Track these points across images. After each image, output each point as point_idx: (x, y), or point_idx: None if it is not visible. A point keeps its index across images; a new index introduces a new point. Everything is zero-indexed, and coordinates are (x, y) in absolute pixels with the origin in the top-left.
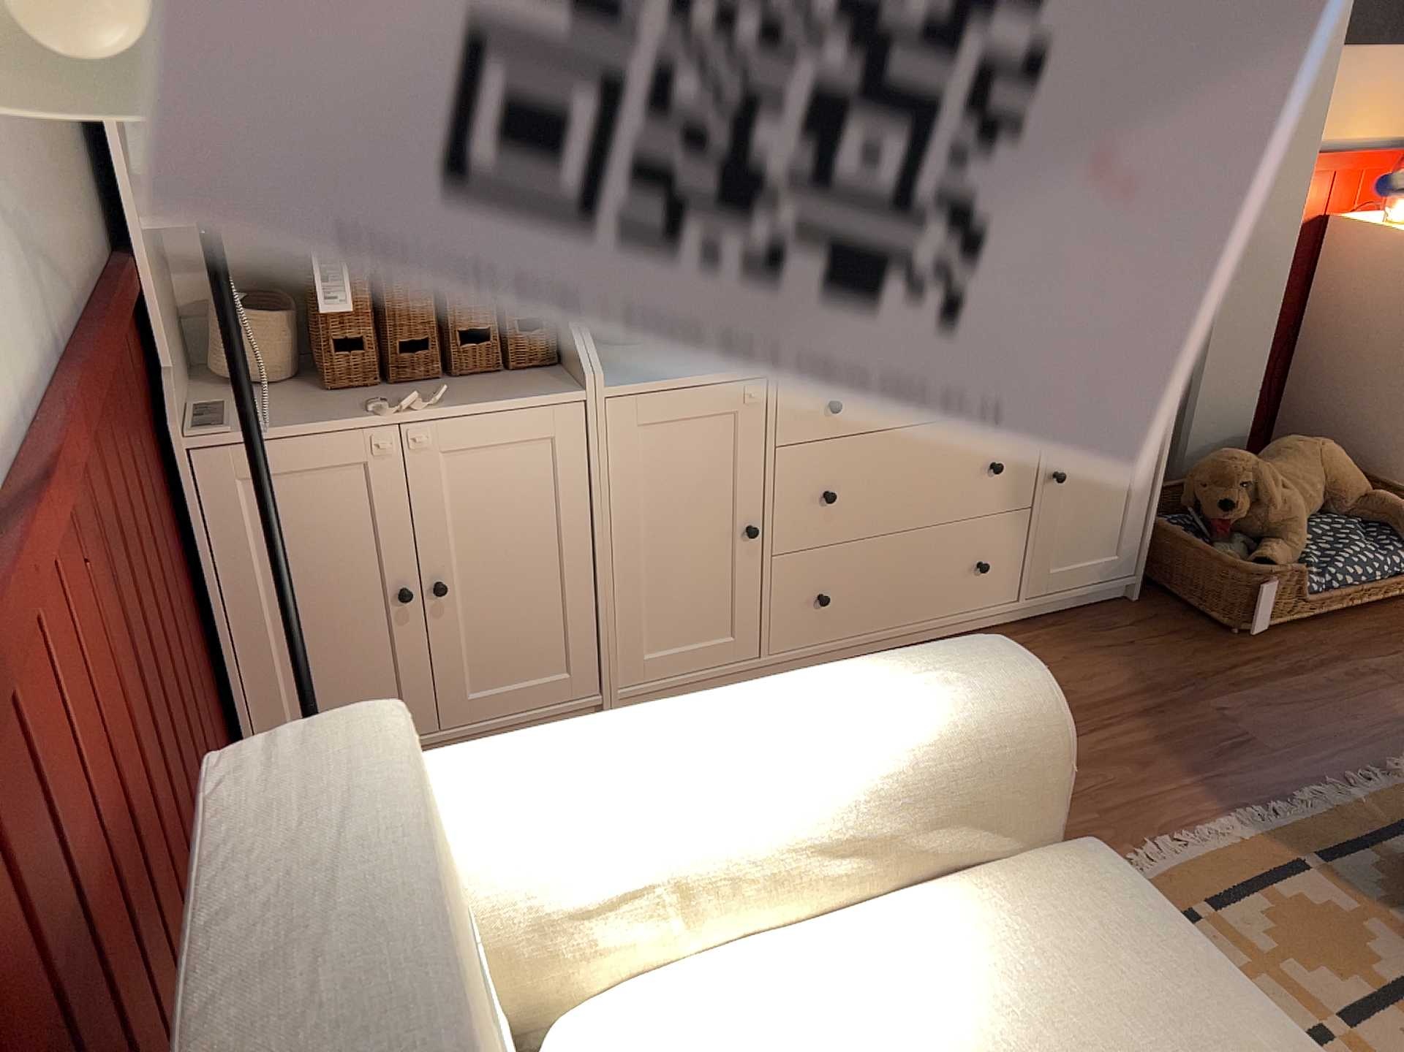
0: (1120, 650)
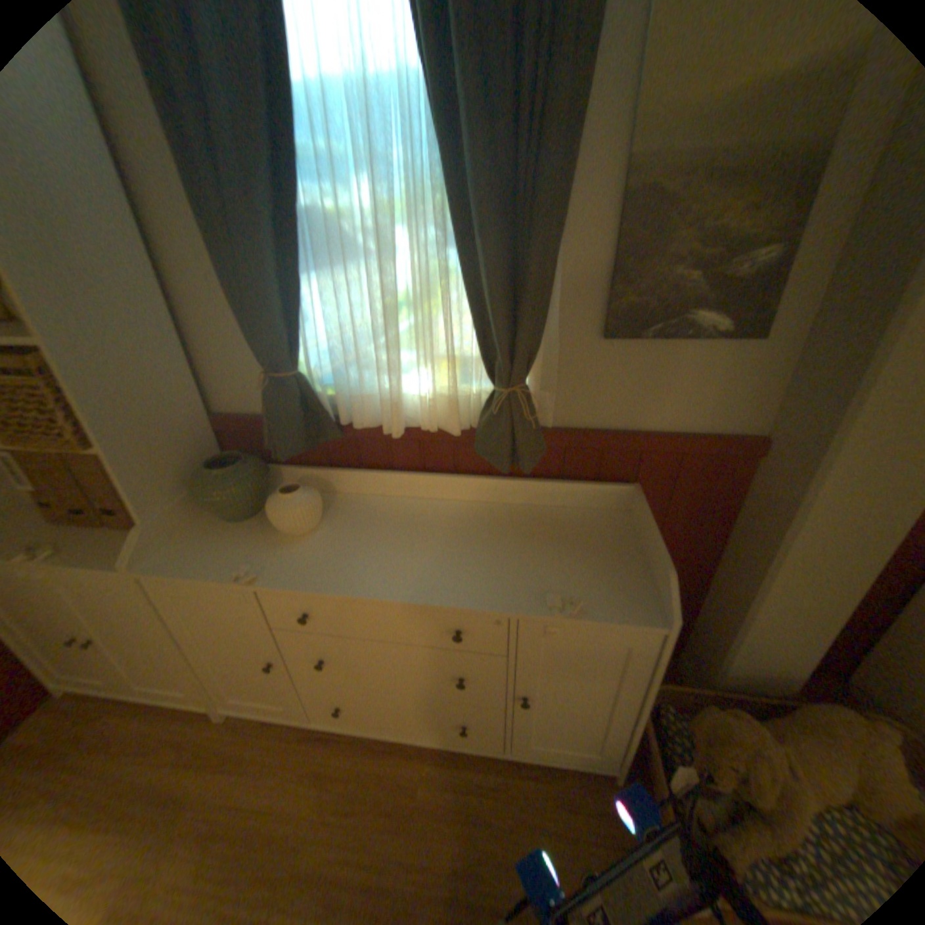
0: (560, 842)
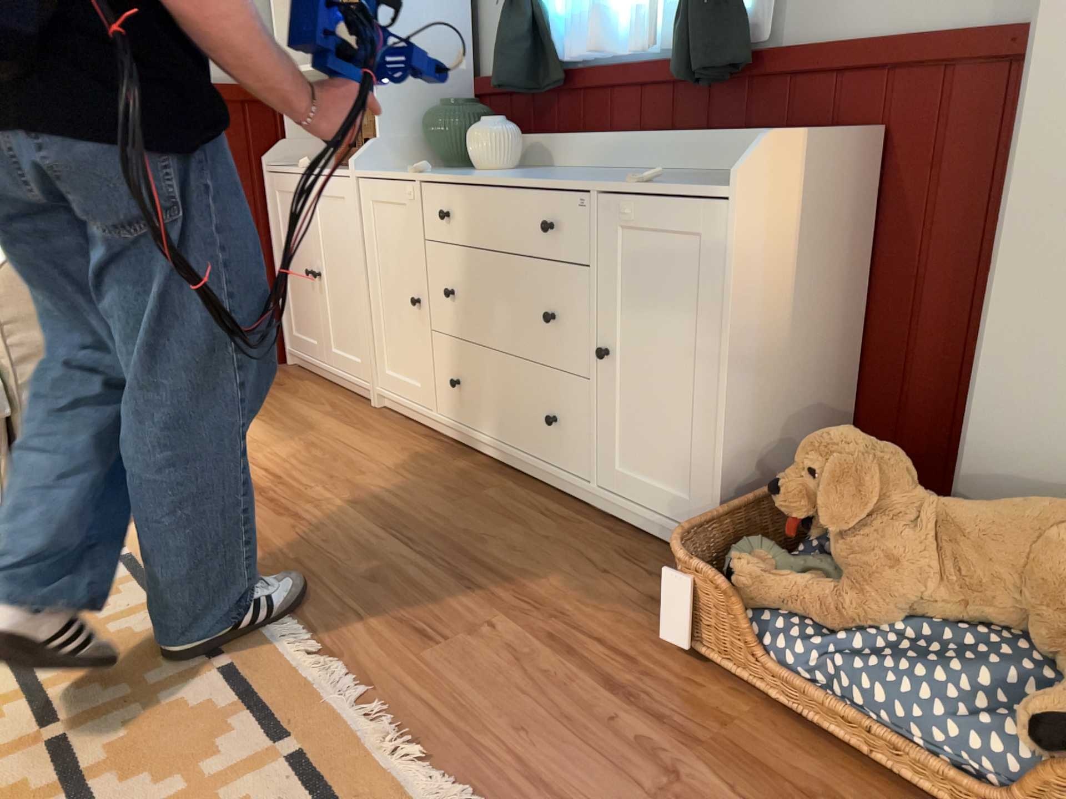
0: (587, 566)
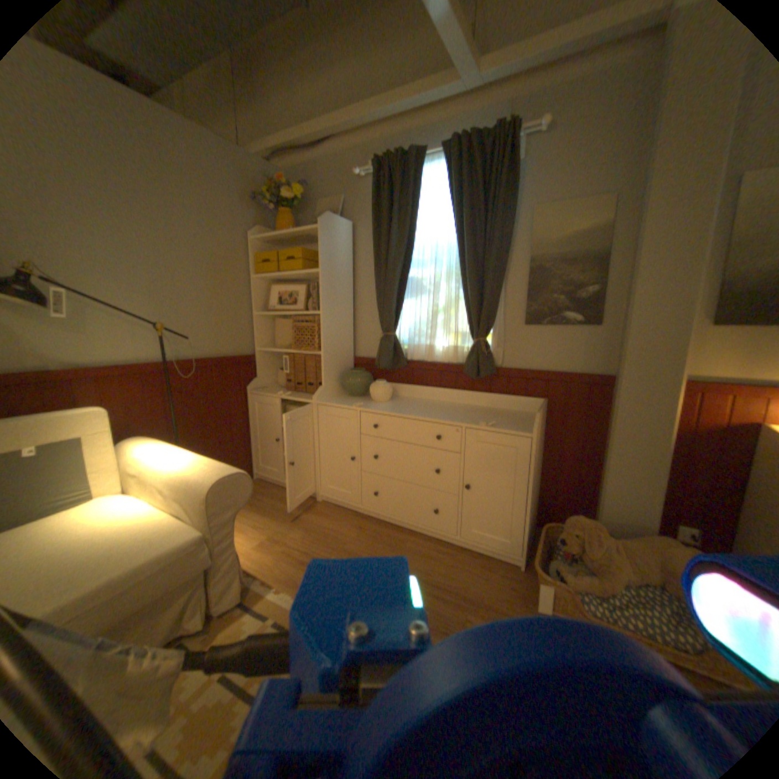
0: (477, 578)
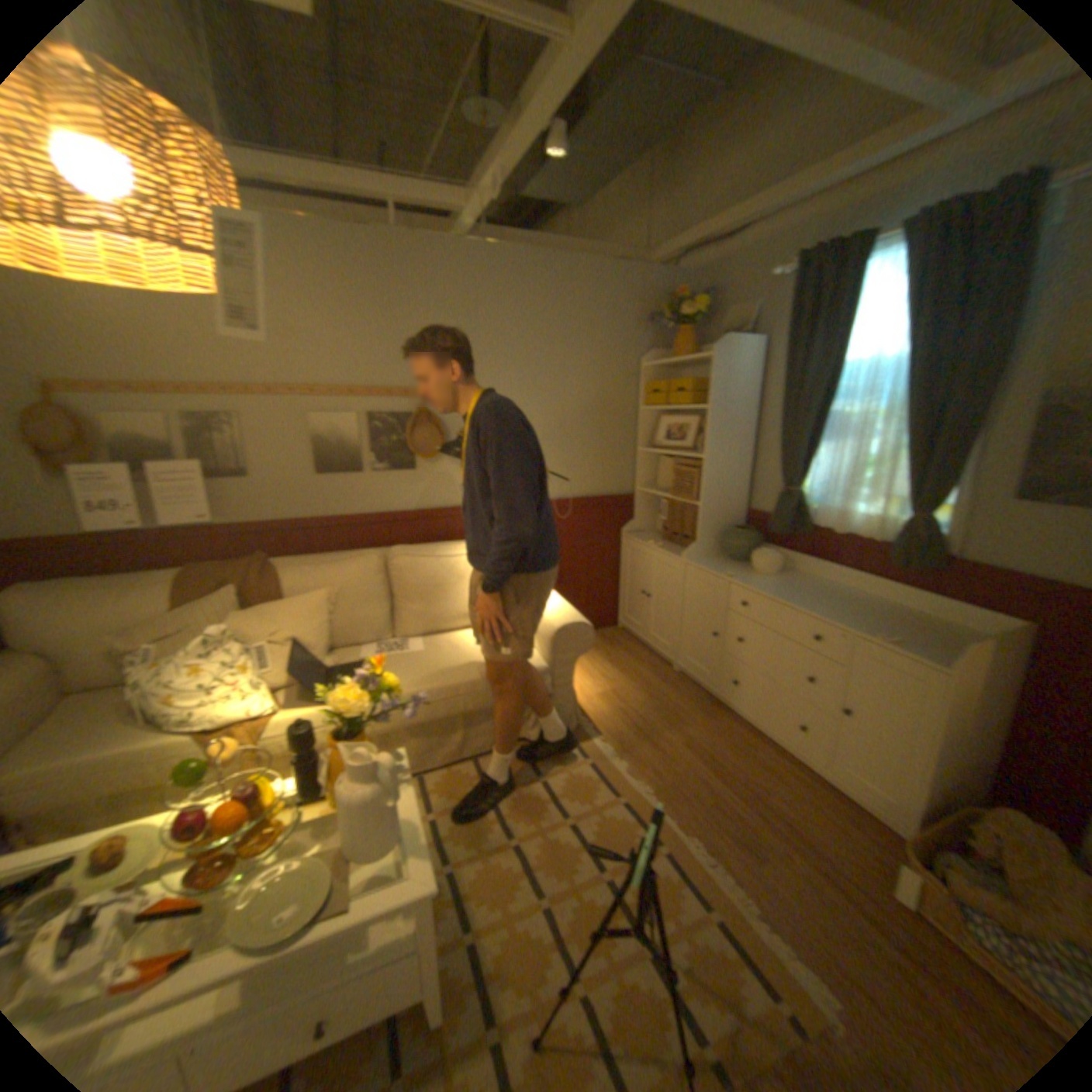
0: (833, 827)
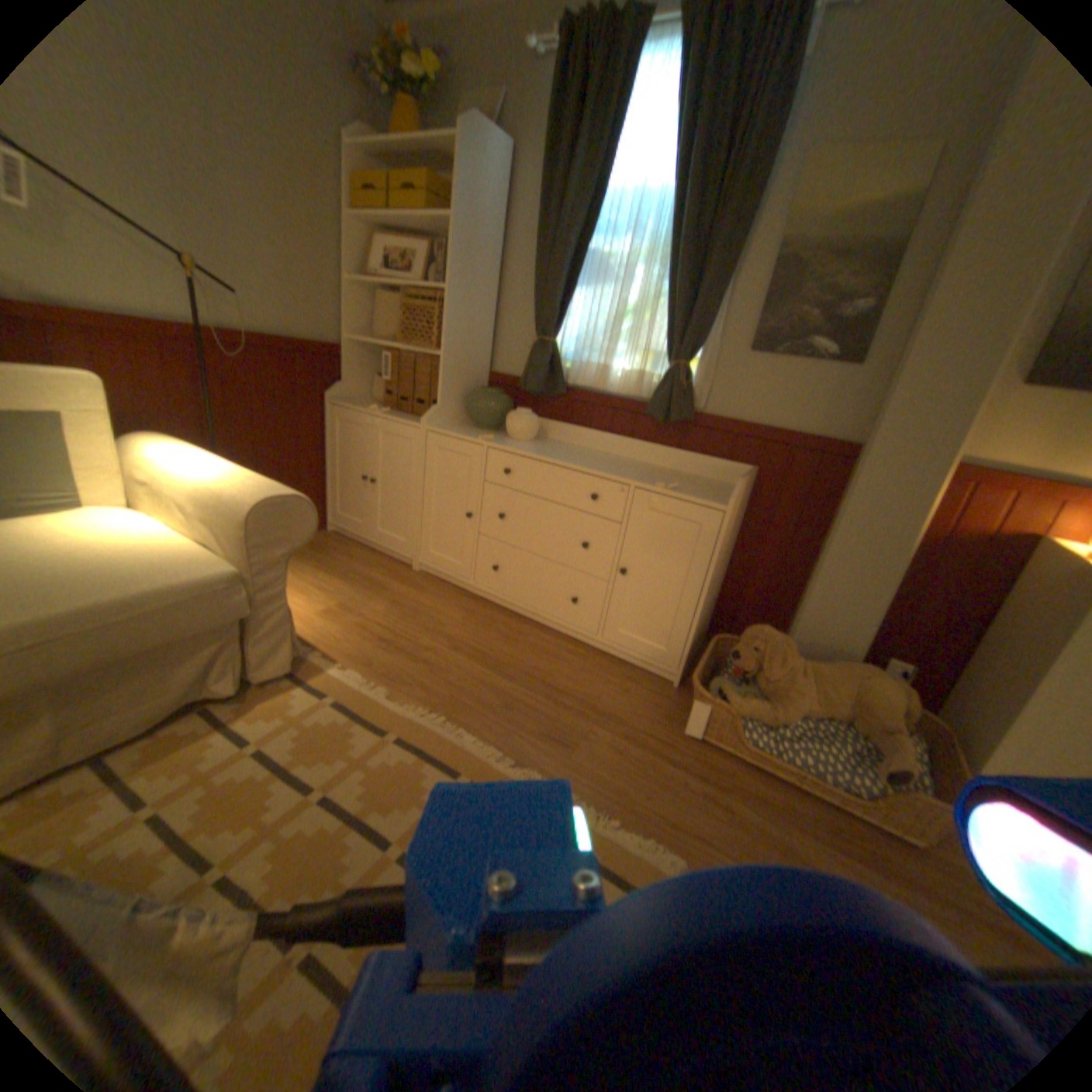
0: (614, 688)
